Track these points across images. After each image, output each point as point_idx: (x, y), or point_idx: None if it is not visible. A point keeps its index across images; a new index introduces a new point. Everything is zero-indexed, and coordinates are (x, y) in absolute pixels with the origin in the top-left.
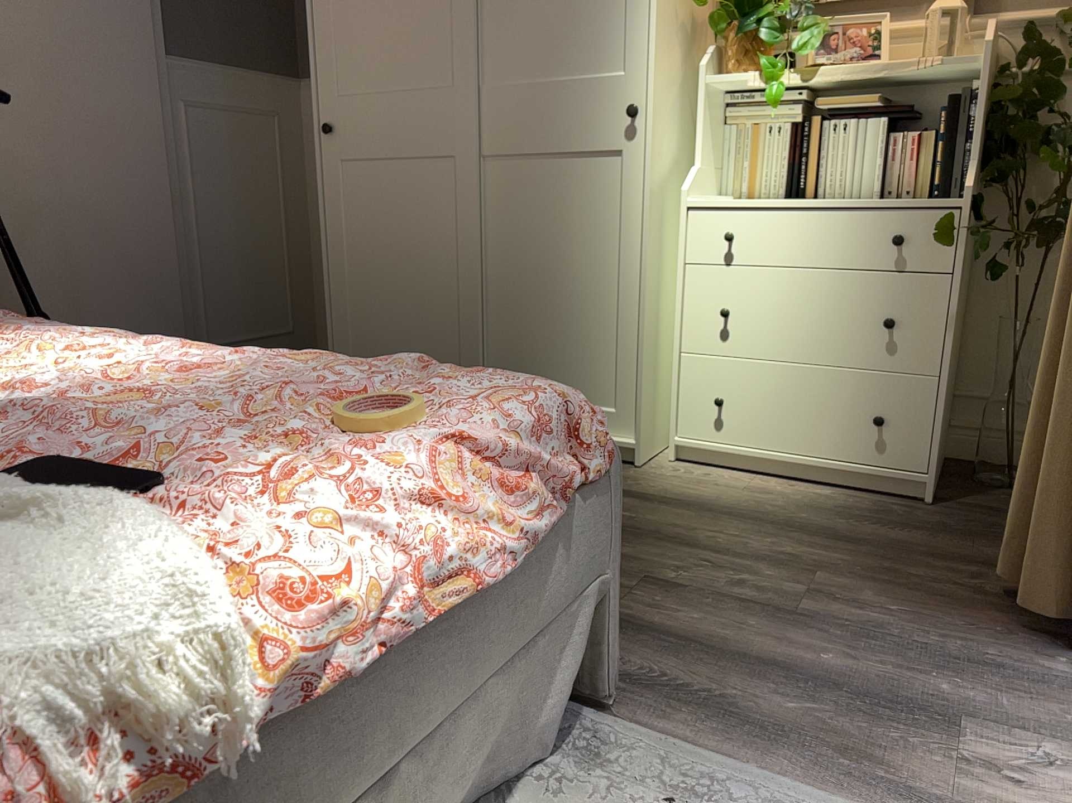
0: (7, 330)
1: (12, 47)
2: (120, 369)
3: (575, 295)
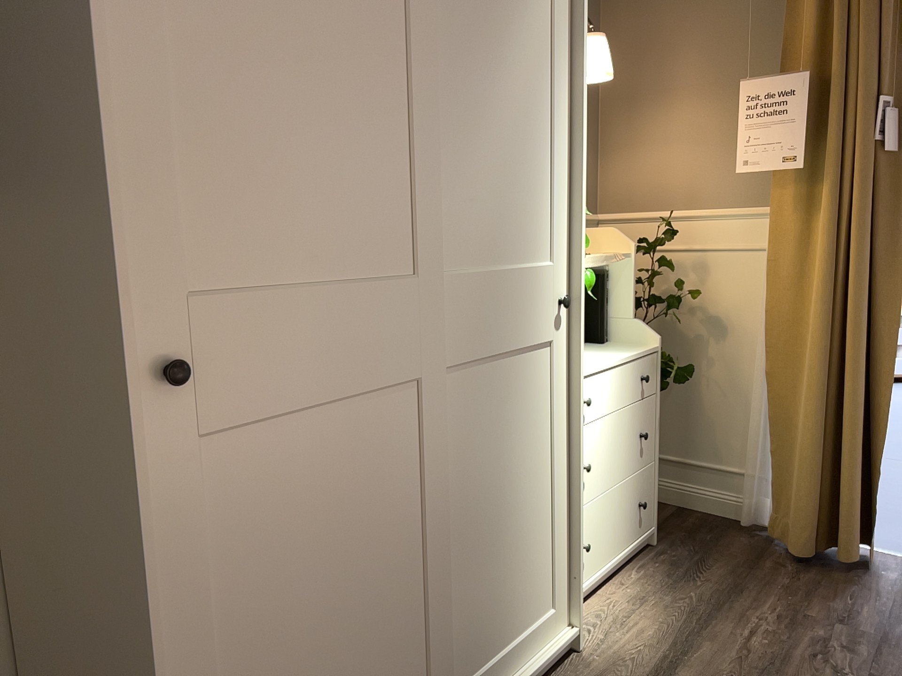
0: None
1: None
2: None
3: (522, 509)
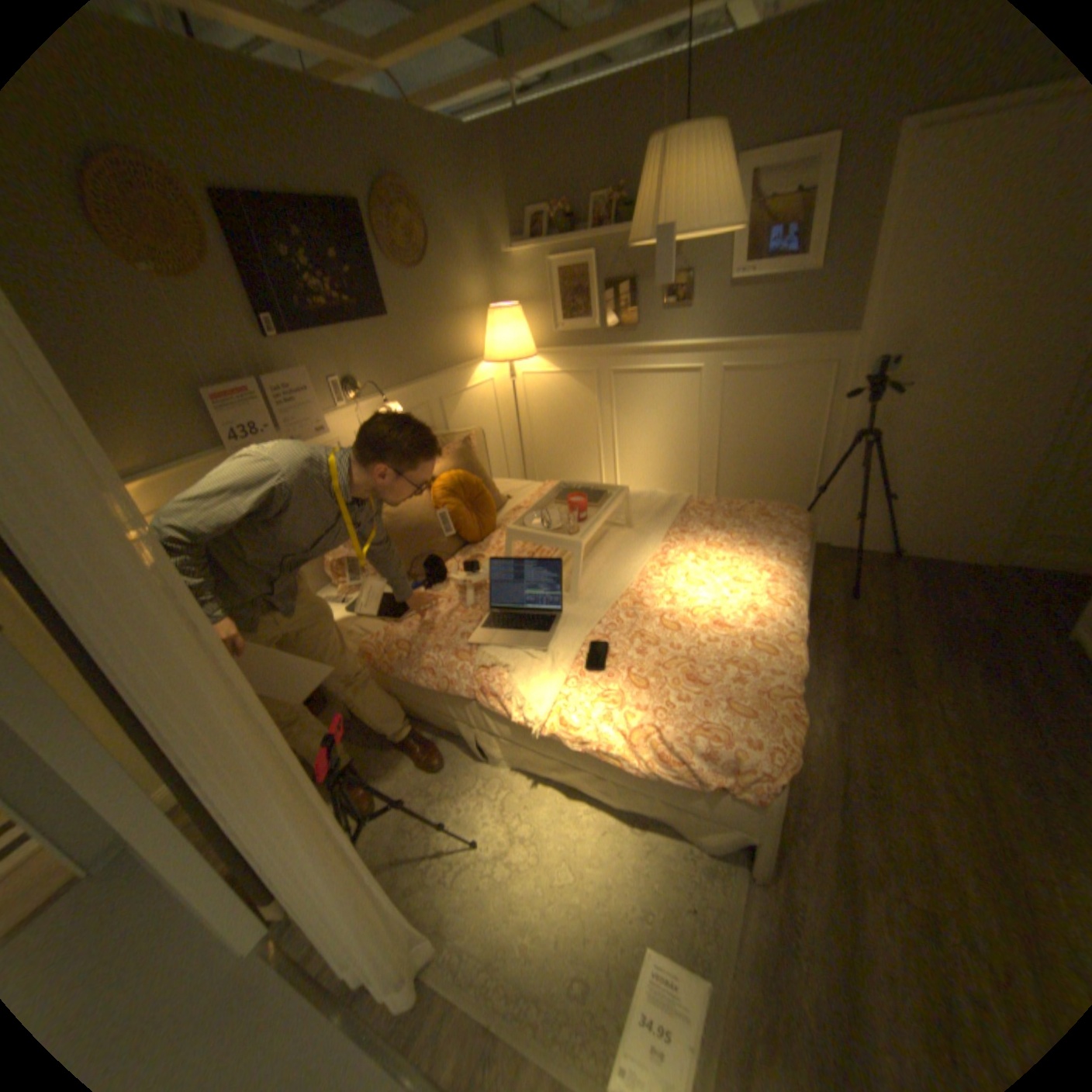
0: (775, 539)
1: (952, 337)
2: (718, 605)
3: None
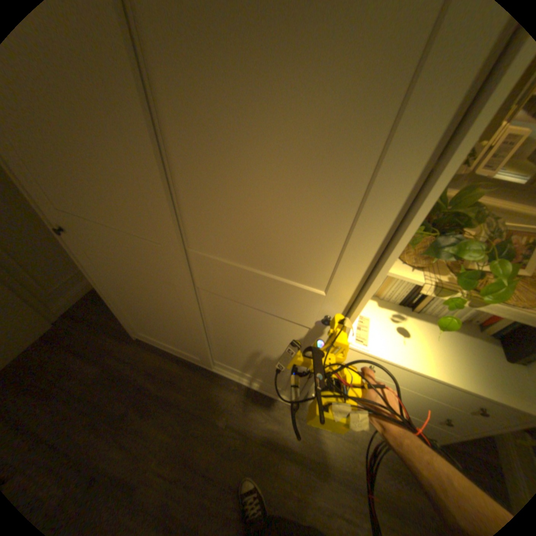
0: None
1: None
2: None
3: (265, 357)
